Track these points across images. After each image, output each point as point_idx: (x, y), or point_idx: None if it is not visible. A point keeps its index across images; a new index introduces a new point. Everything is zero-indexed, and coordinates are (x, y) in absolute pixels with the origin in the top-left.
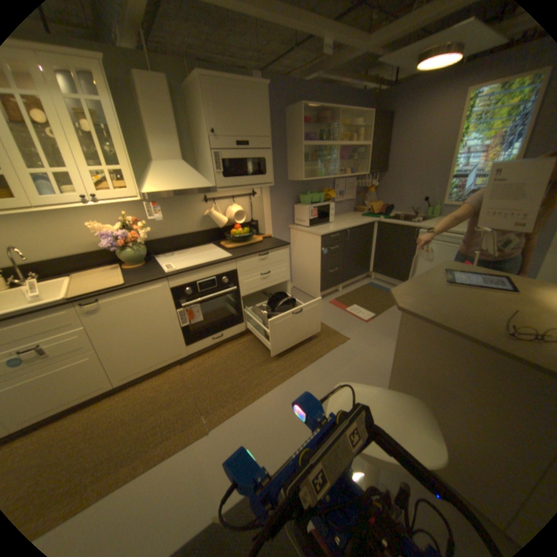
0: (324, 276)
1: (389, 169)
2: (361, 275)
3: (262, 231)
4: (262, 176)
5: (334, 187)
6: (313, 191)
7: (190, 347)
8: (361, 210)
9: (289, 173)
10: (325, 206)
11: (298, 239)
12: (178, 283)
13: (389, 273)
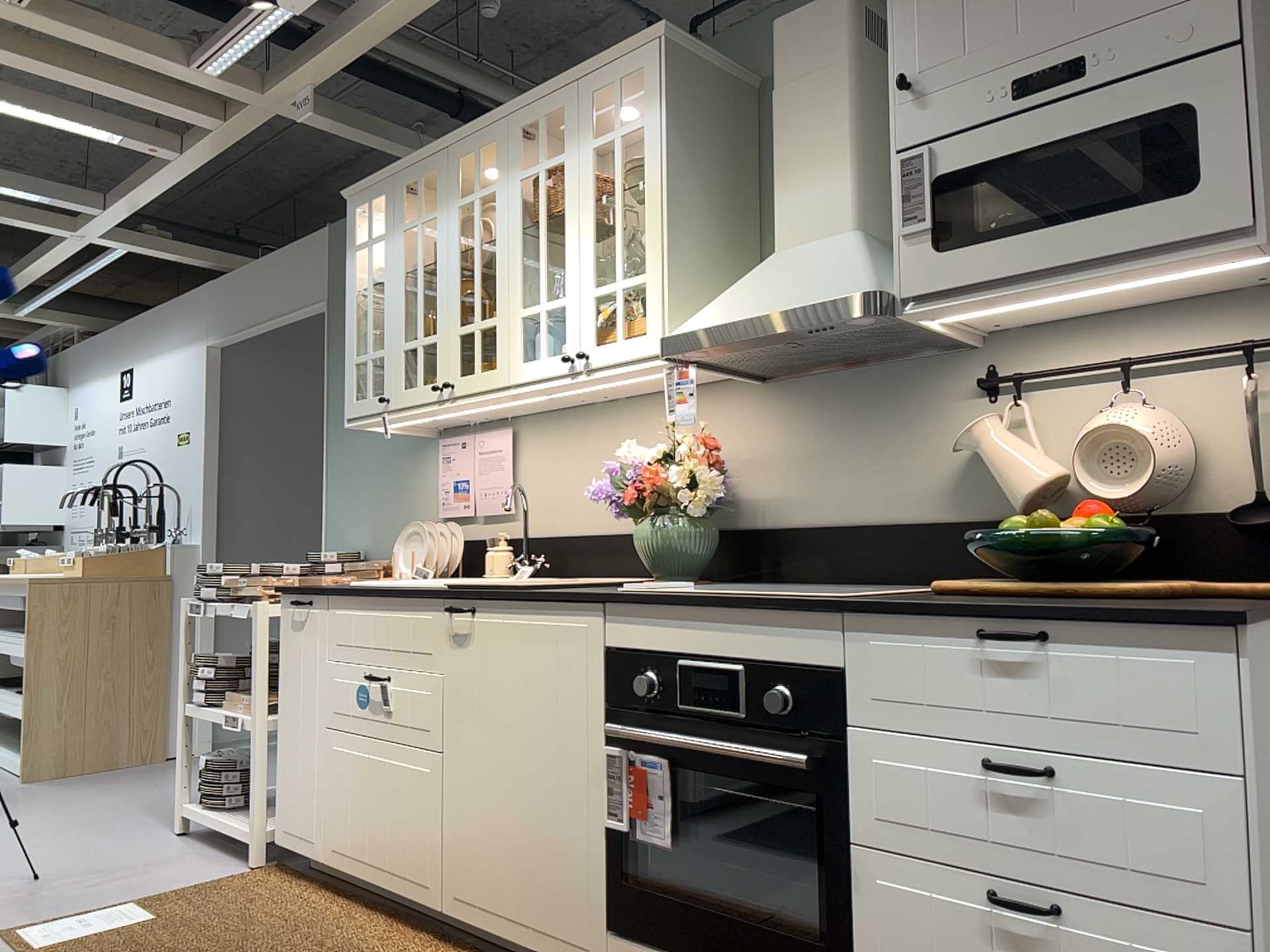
0: None
1: None
2: None
3: None
4: (1165, 202)
5: None
6: None
7: (619, 948)
8: None
9: None
10: None
11: None
12: (627, 637)
13: None
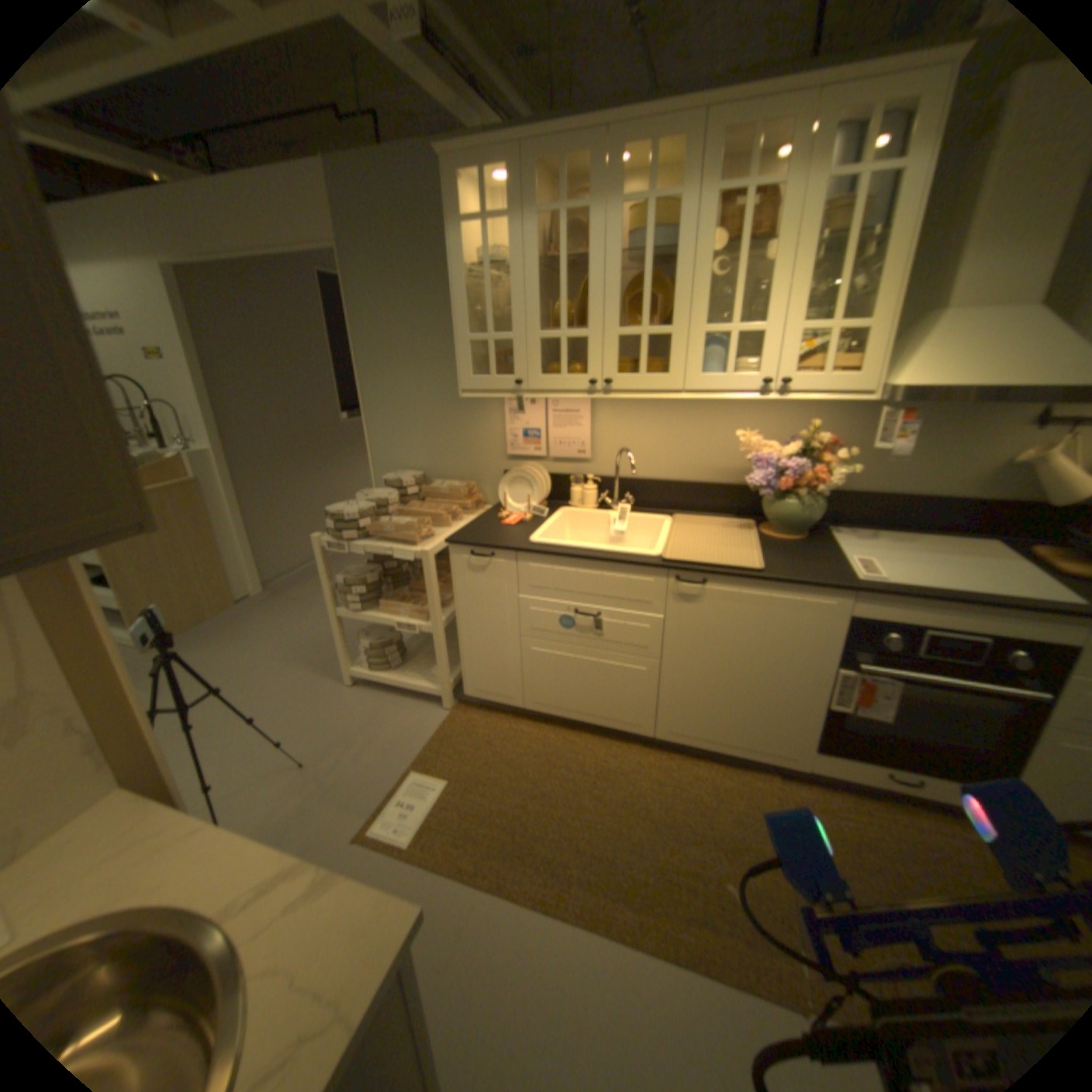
0: None
1: None
2: None
3: None
4: None
5: None
6: None
7: (827, 763)
8: None
9: None
10: None
11: None
12: (879, 615)
13: None
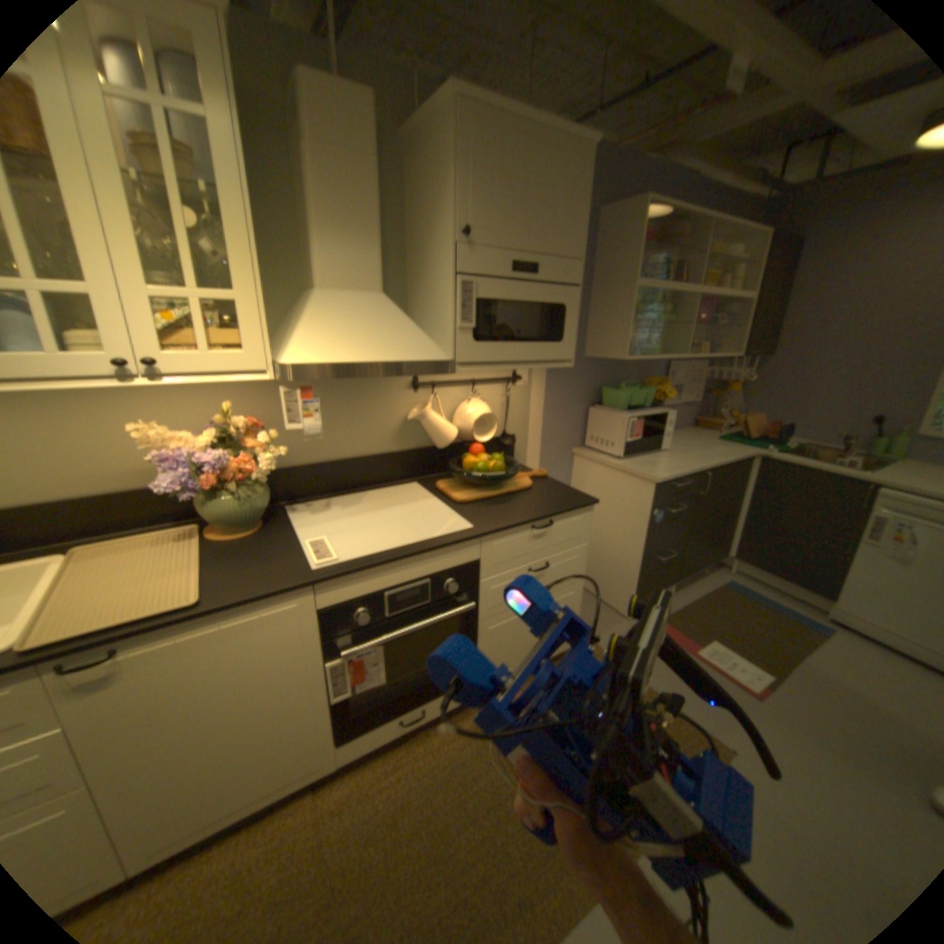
0: (650, 567)
1: (780, 350)
2: (714, 565)
3: (521, 456)
4: (555, 344)
5: (667, 376)
6: (628, 381)
7: (345, 749)
8: (714, 425)
9: (590, 340)
10: (659, 416)
11: (593, 479)
12: (339, 596)
13: (780, 567)
